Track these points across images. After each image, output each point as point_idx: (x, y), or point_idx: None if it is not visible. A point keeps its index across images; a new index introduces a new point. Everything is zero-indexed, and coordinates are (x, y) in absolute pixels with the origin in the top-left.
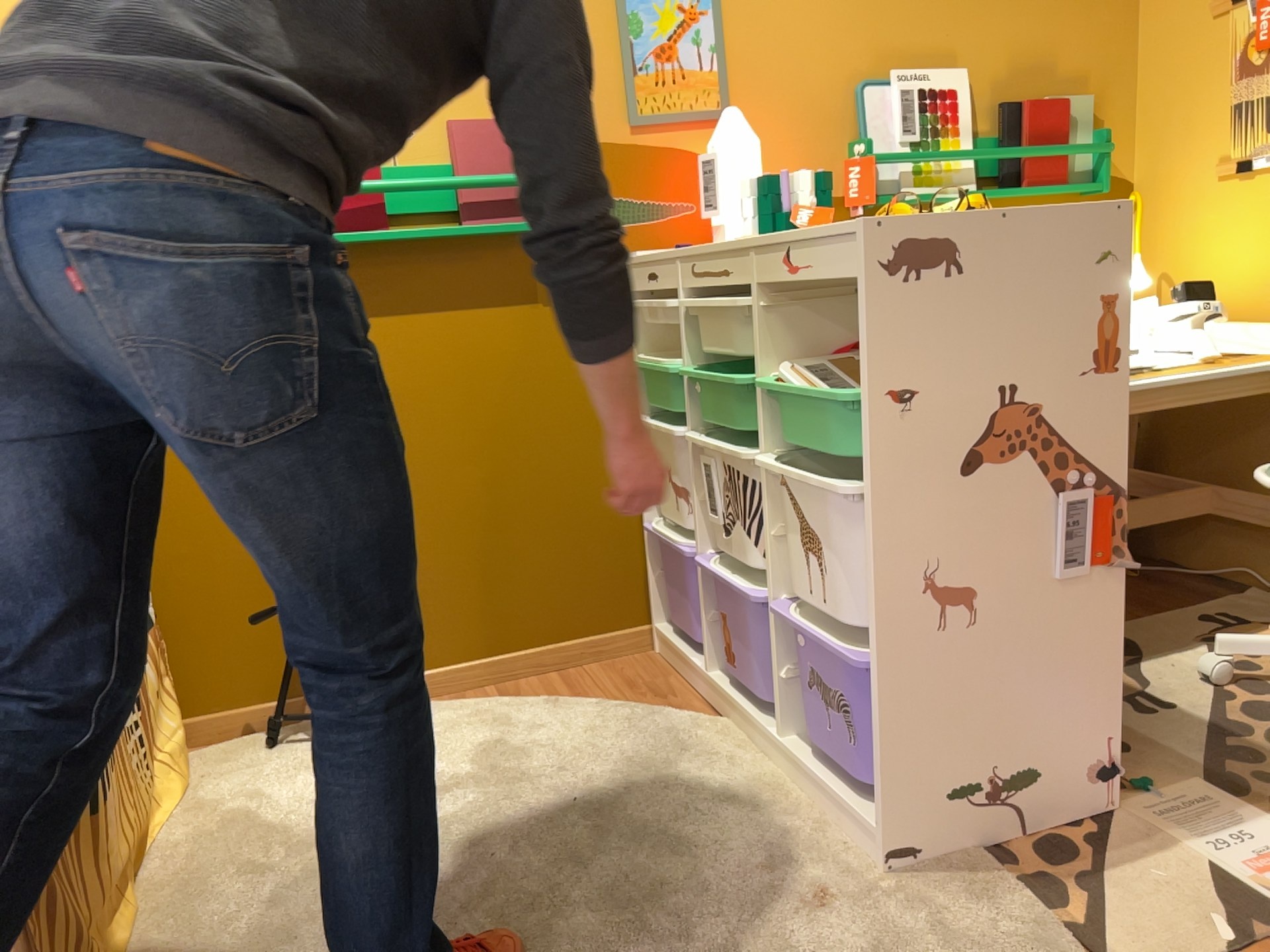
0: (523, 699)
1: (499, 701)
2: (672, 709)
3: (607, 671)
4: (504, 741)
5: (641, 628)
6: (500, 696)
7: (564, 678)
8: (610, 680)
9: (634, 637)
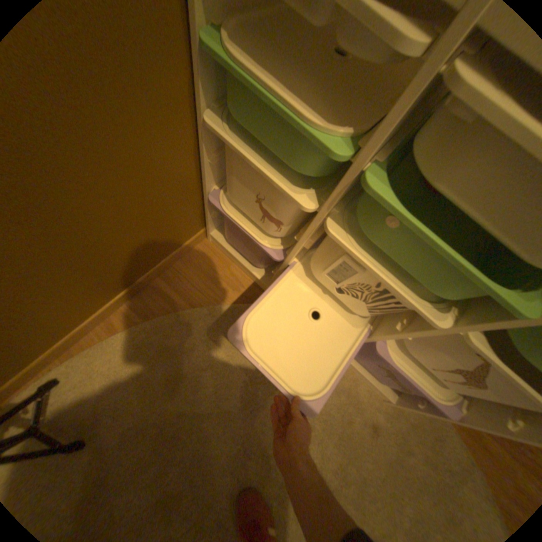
0: (160, 318)
1: (147, 328)
2: (249, 300)
3: (191, 268)
4: (179, 373)
5: (200, 233)
6: (139, 316)
7: (169, 282)
8: (199, 277)
9: (197, 239)
